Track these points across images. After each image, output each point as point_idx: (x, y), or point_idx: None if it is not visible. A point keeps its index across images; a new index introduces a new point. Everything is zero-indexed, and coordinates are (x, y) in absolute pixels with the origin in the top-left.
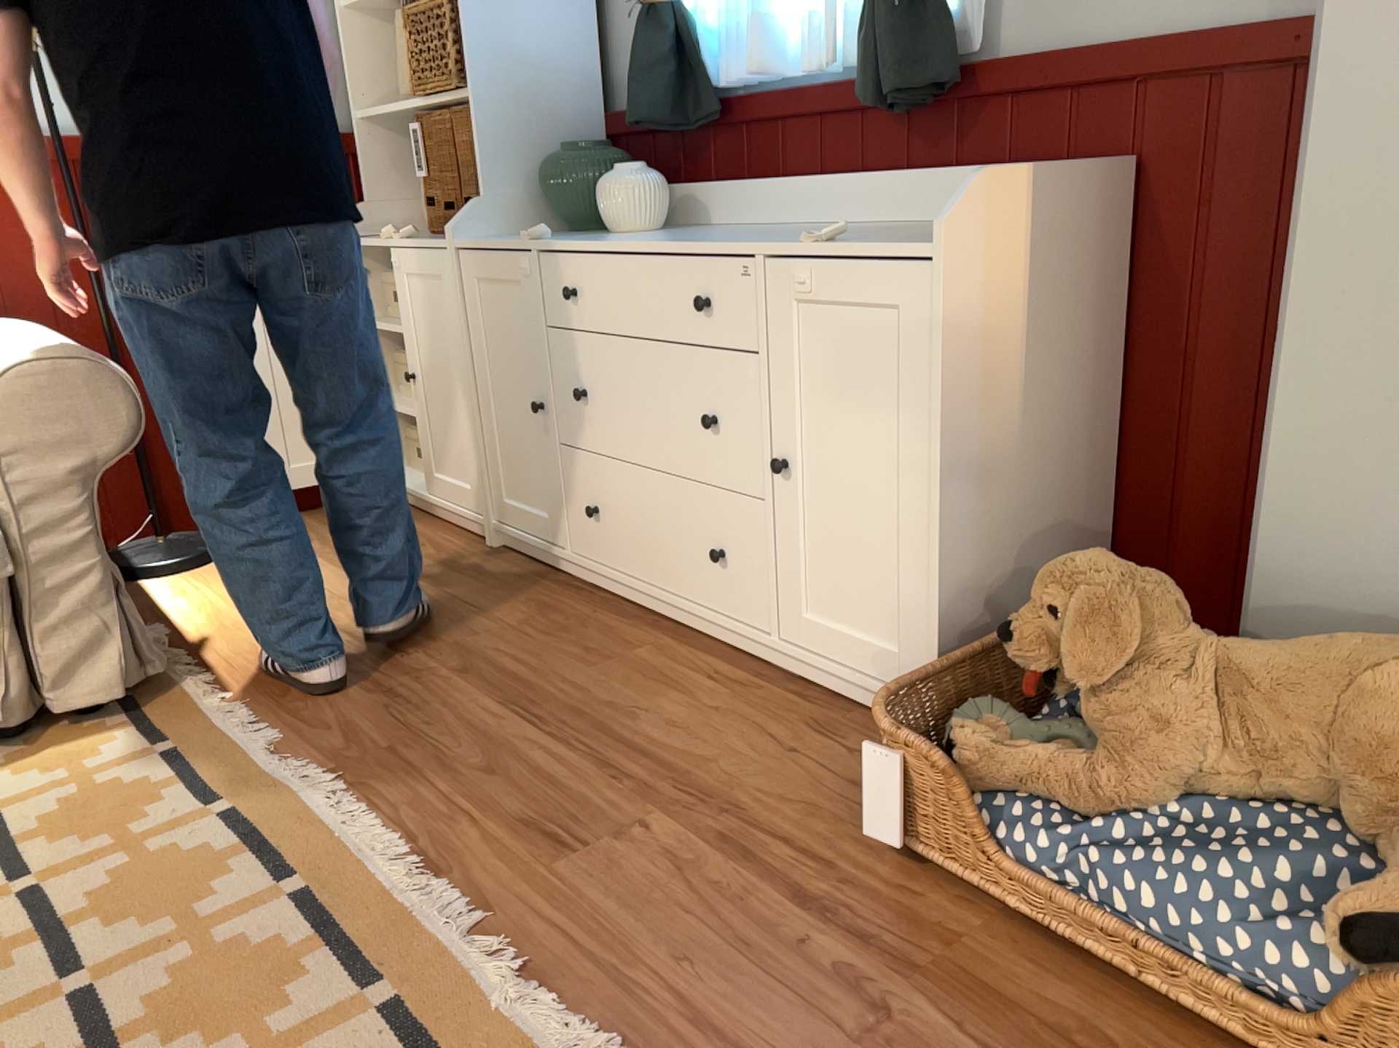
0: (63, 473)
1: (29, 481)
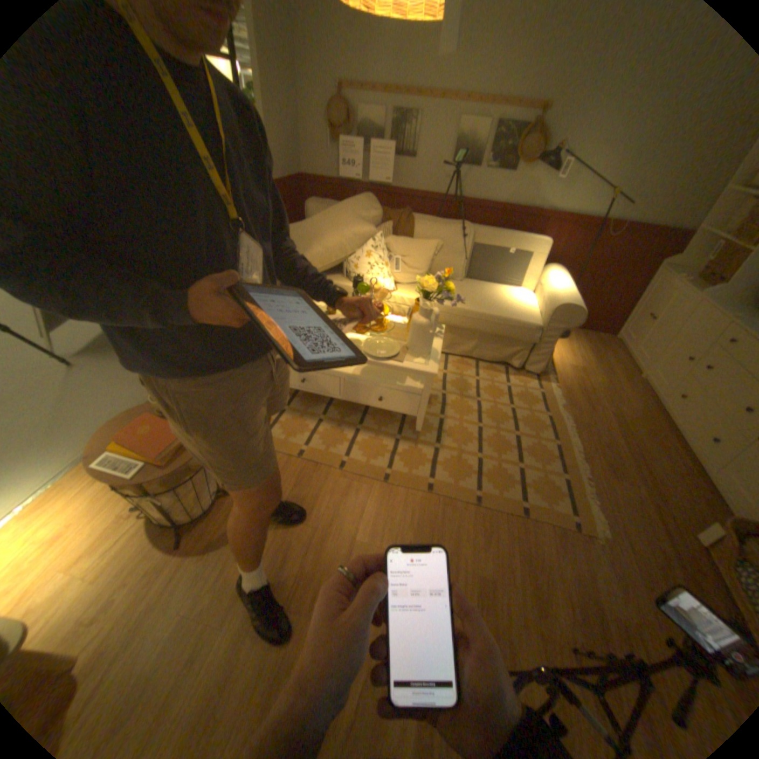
0: (558, 328)
1: (551, 327)
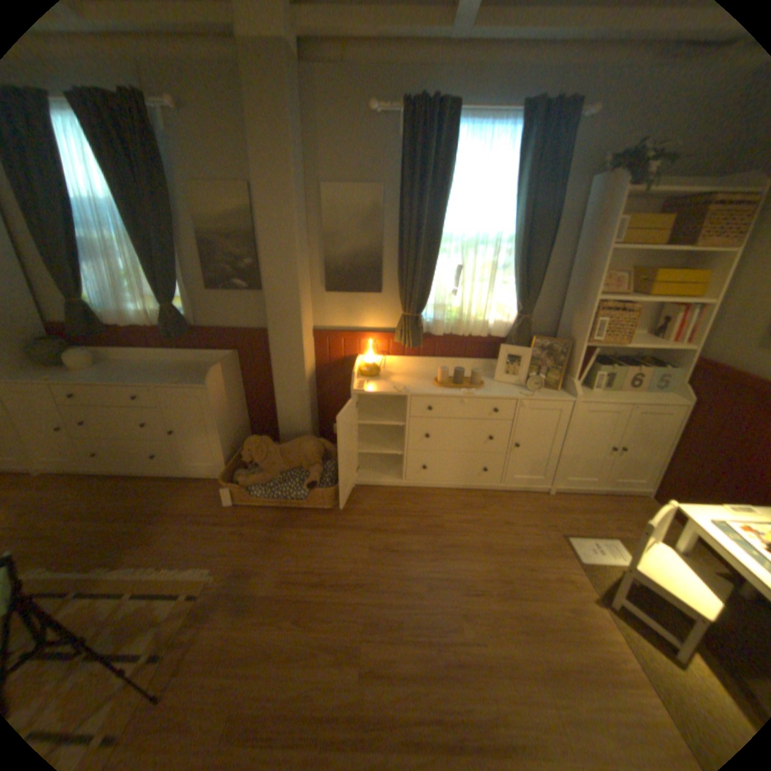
0: None
1: None
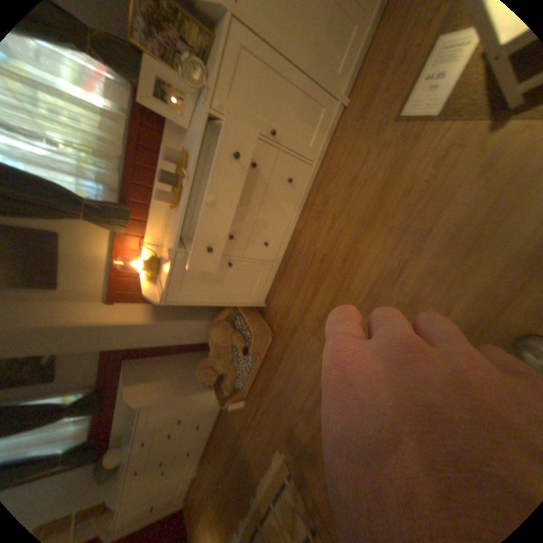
0: None
1: None
